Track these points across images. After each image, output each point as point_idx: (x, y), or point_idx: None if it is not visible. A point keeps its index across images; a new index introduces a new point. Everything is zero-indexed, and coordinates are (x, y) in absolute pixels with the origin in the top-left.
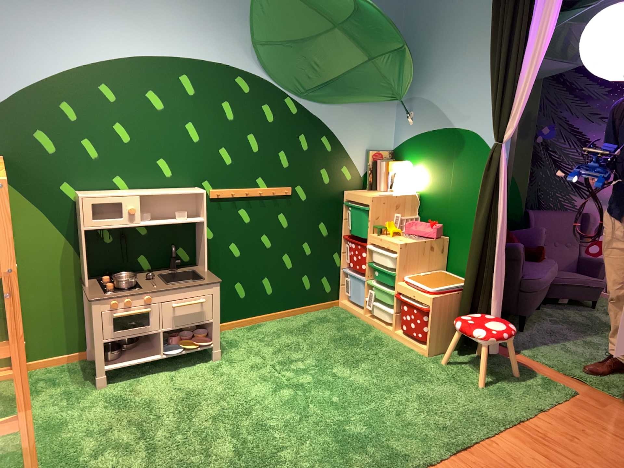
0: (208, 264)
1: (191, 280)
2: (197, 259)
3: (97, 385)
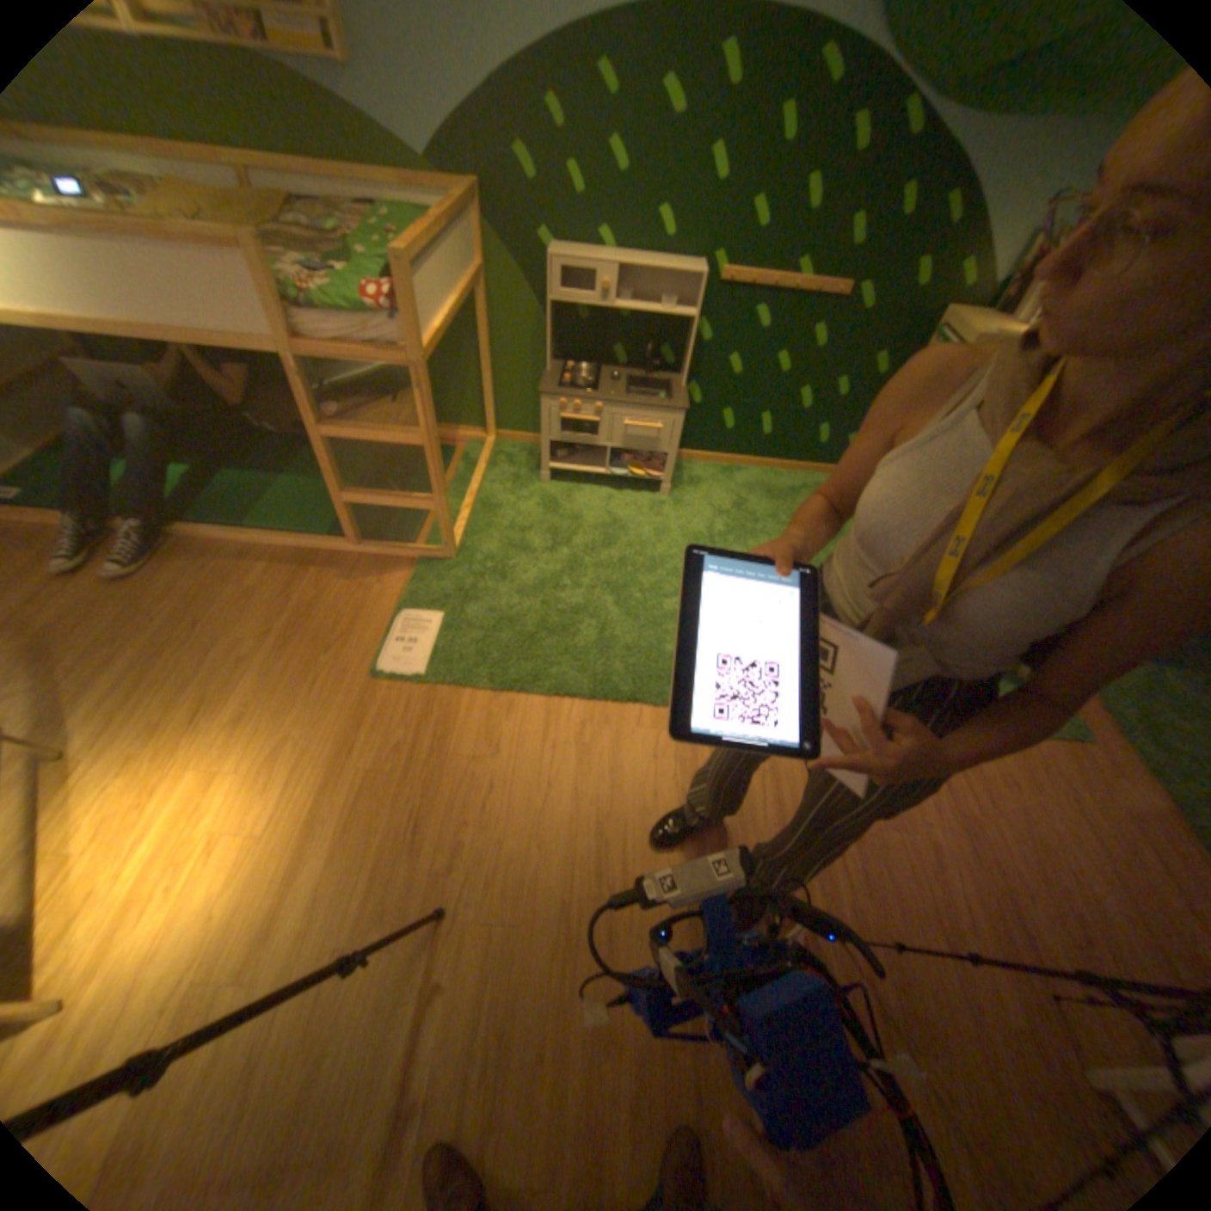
0: (693, 377)
1: (660, 397)
2: (680, 368)
3: (536, 481)
